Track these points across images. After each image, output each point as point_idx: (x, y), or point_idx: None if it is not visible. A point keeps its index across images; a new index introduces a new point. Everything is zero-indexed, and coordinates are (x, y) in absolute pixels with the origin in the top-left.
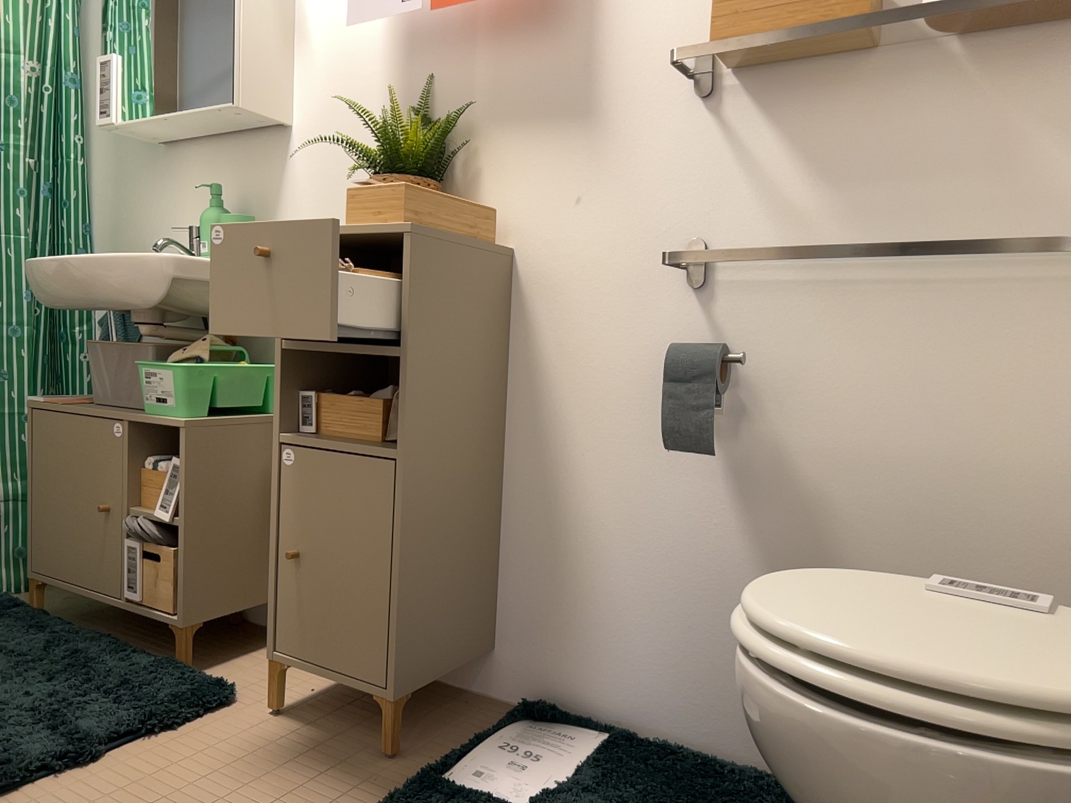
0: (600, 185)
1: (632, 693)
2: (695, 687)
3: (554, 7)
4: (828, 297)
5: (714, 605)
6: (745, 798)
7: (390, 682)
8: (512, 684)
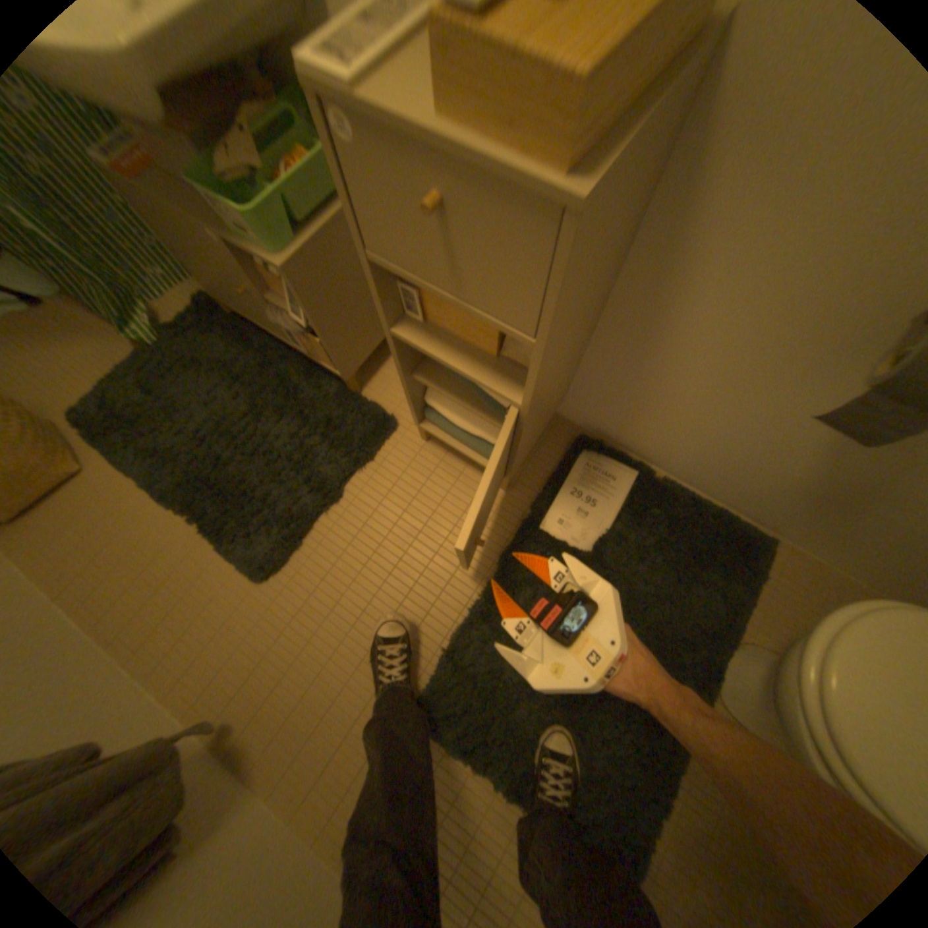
0: None
1: (663, 453)
2: (712, 470)
3: None
4: None
5: (761, 454)
6: (721, 546)
7: (508, 476)
8: (575, 415)
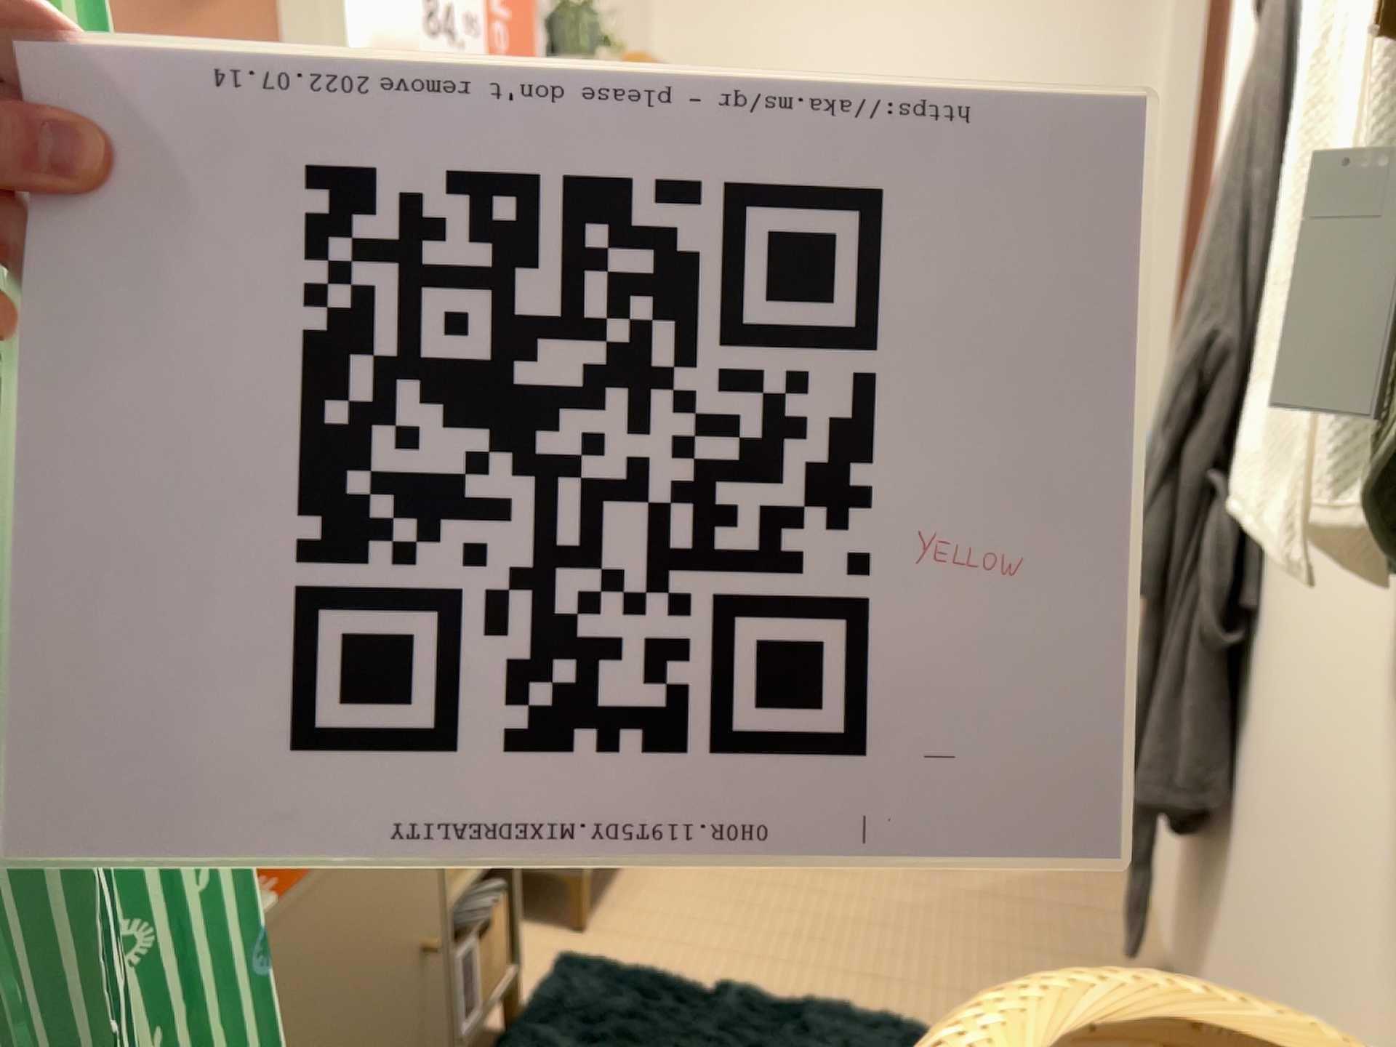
0: None
1: None
2: None
3: None
4: None
5: None
6: None
7: None
8: None
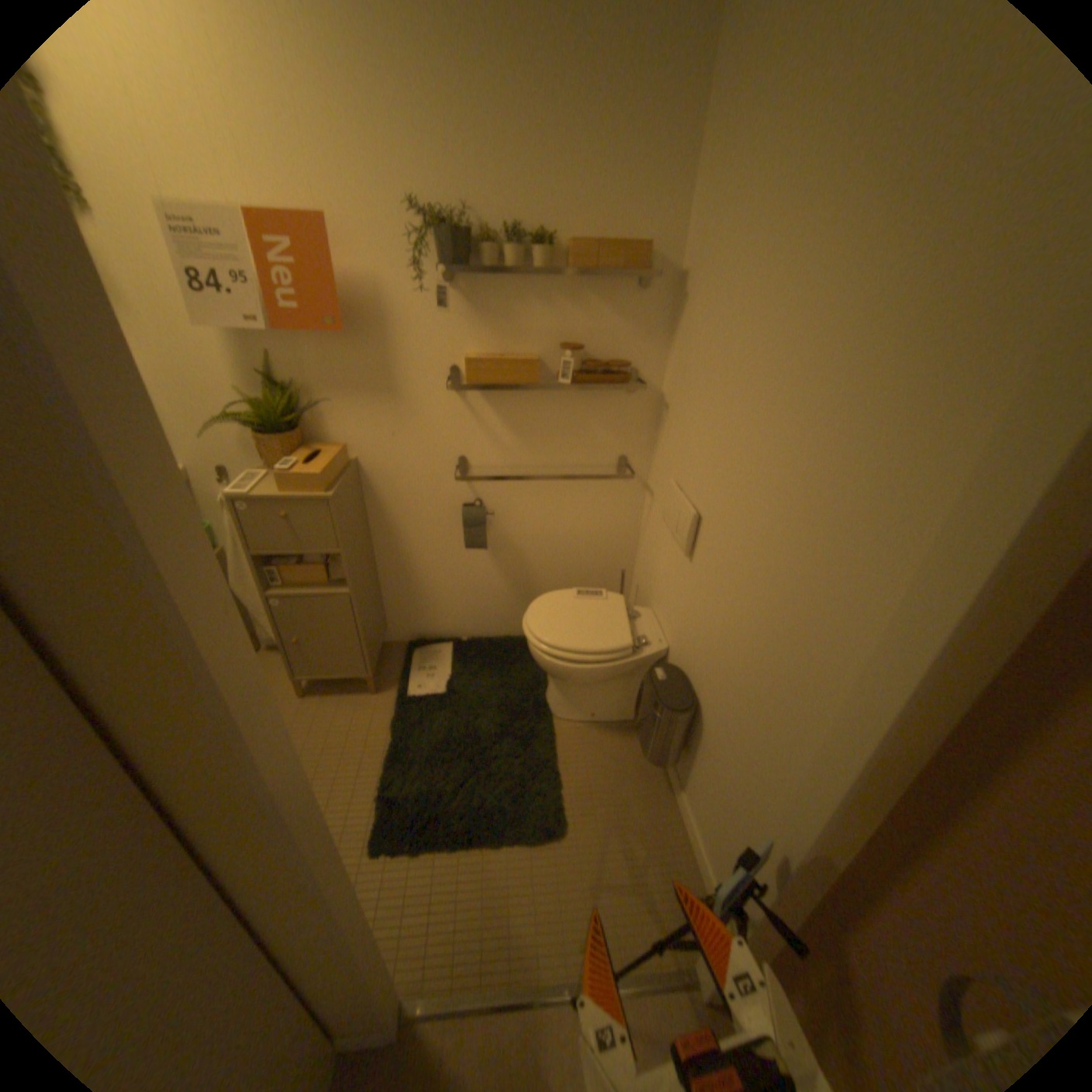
0: (406, 431)
1: (456, 627)
2: (481, 619)
3: (355, 325)
4: (521, 482)
5: (486, 592)
6: (511, 653)
7: (369, 672)
8: (399, 637)
